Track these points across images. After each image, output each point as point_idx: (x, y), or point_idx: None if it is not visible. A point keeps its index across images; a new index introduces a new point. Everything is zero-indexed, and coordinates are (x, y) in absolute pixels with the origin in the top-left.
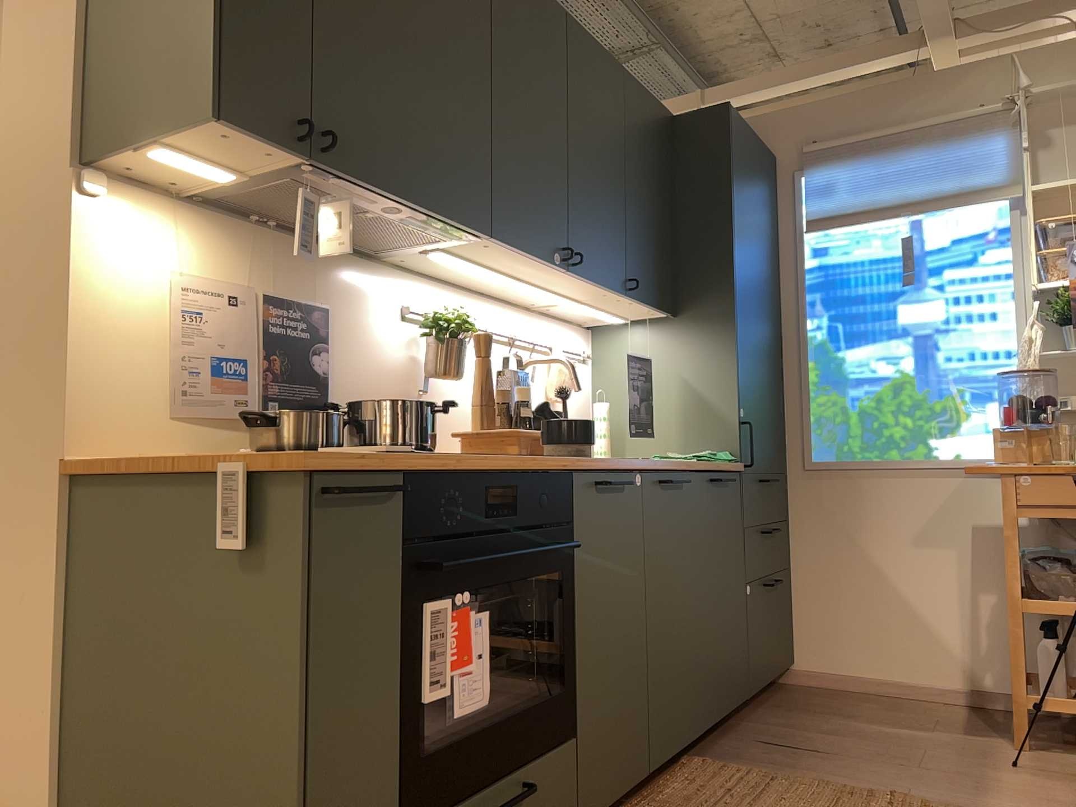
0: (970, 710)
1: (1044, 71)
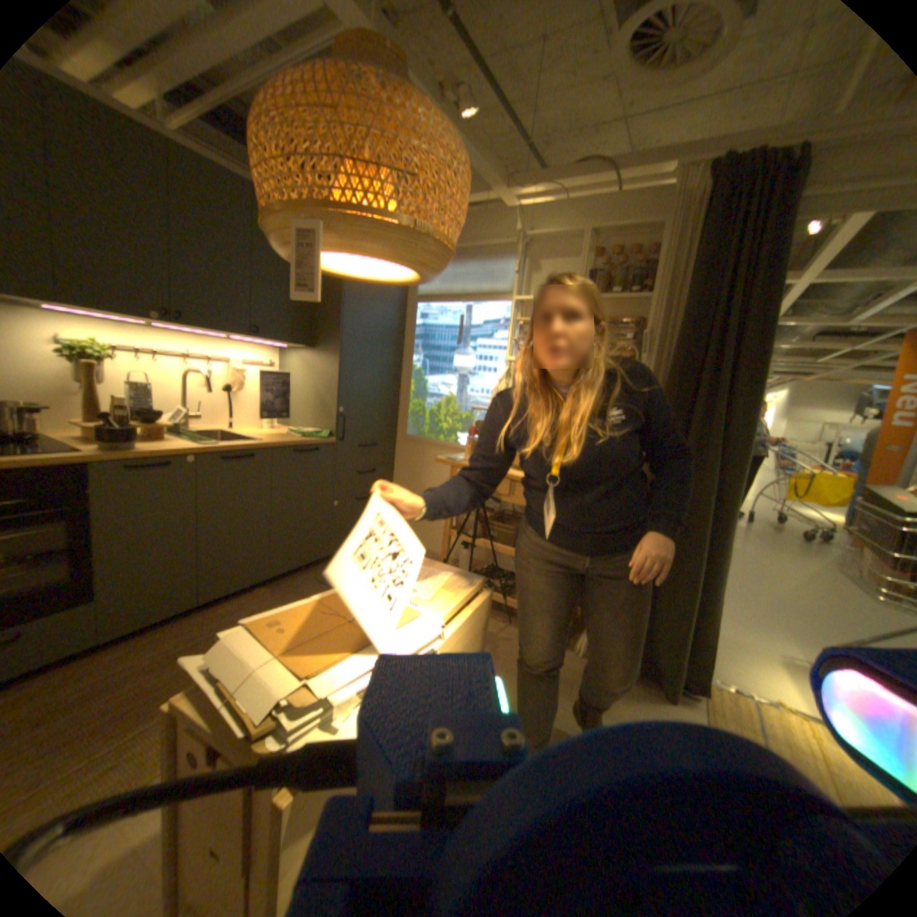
0: None
1: (546, 216)
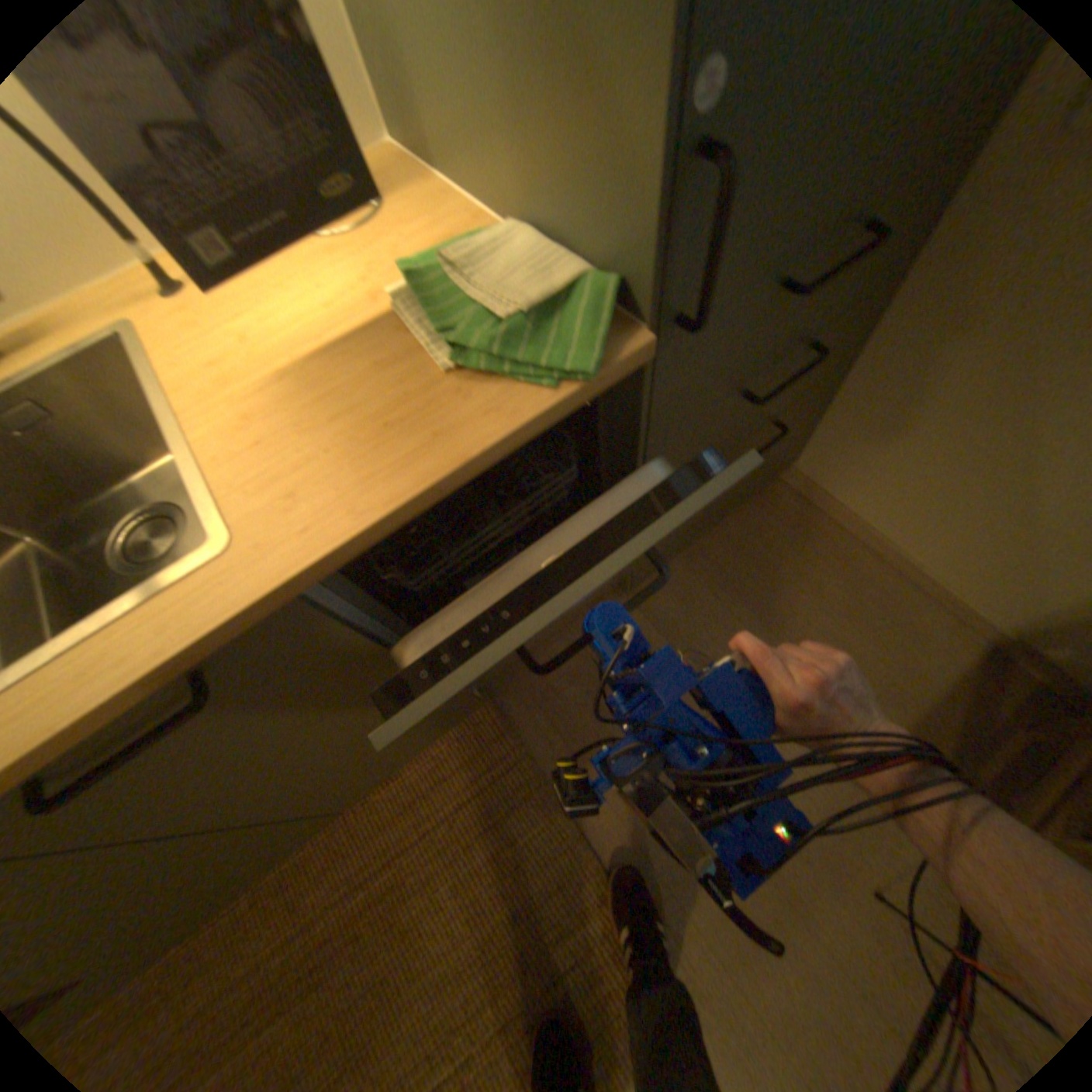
0: (980, 667)
1: None
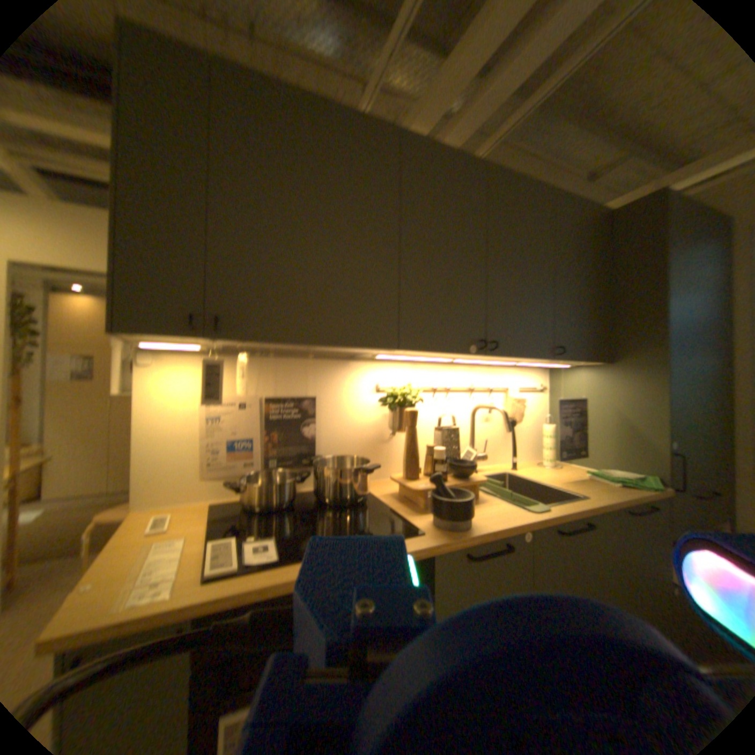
0: None
1: None
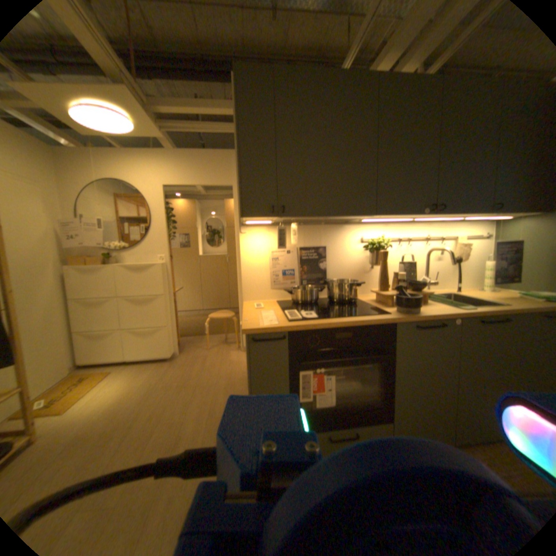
0: None
1: None
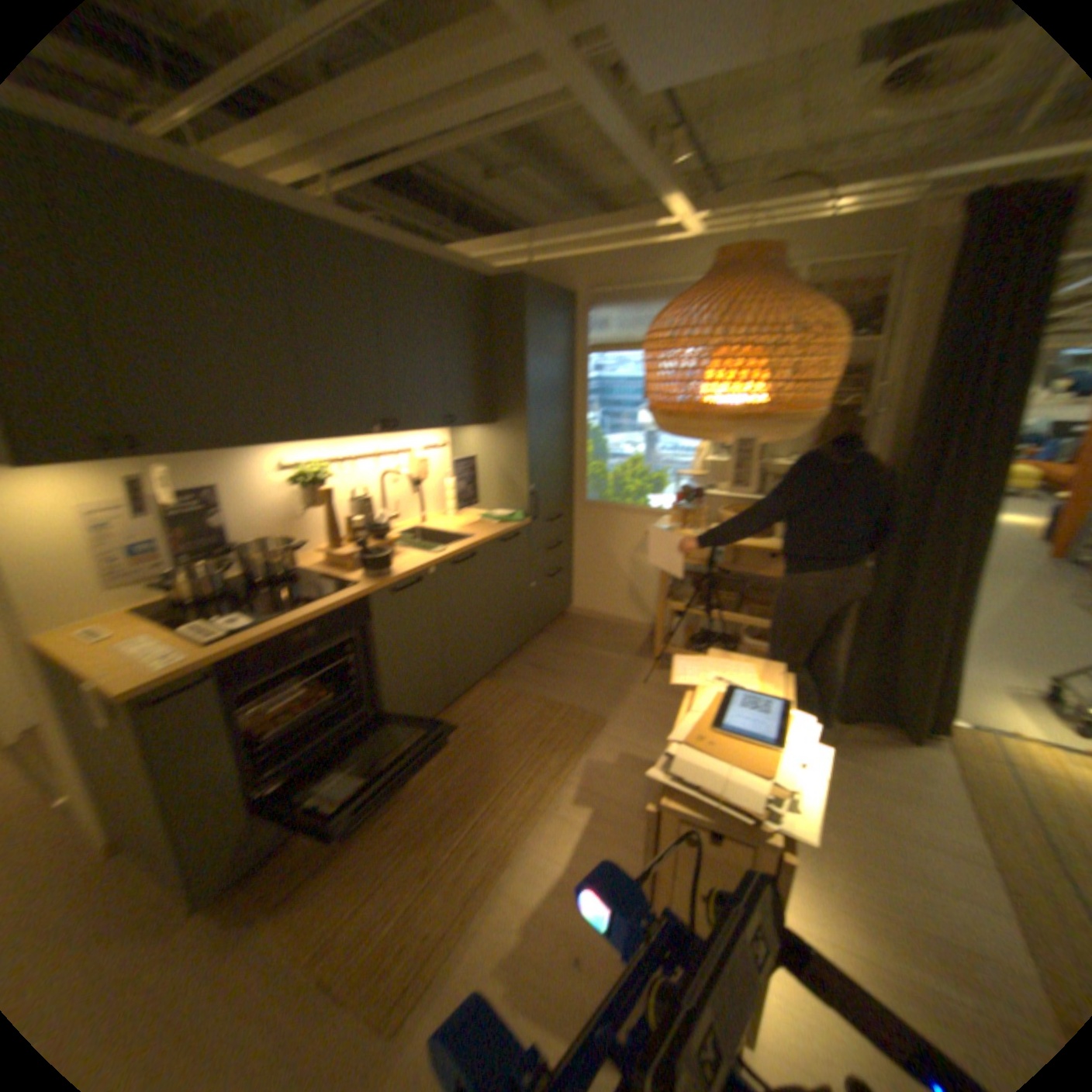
0: (647, 638)
1: None
